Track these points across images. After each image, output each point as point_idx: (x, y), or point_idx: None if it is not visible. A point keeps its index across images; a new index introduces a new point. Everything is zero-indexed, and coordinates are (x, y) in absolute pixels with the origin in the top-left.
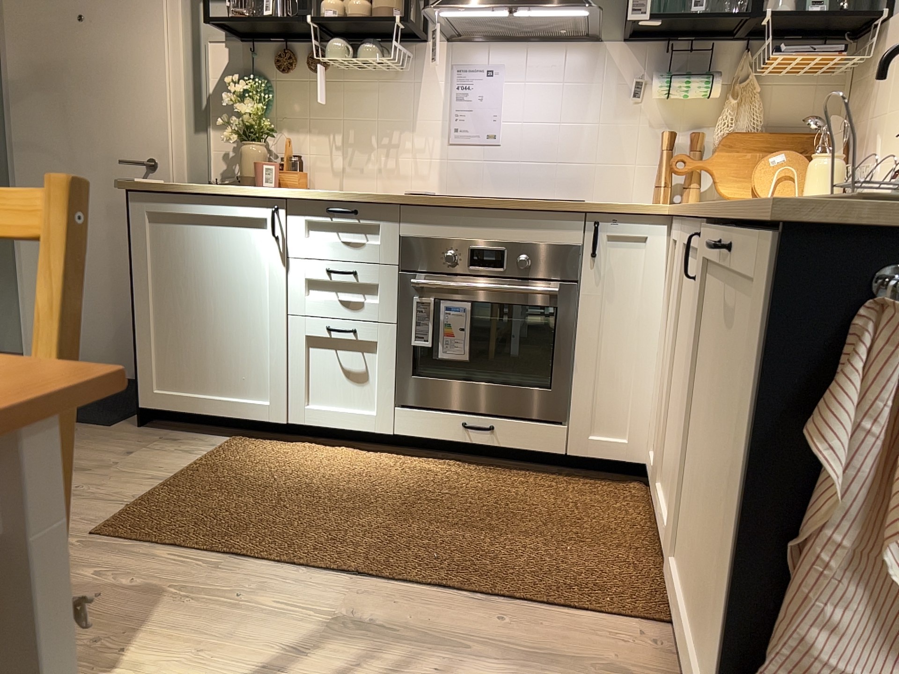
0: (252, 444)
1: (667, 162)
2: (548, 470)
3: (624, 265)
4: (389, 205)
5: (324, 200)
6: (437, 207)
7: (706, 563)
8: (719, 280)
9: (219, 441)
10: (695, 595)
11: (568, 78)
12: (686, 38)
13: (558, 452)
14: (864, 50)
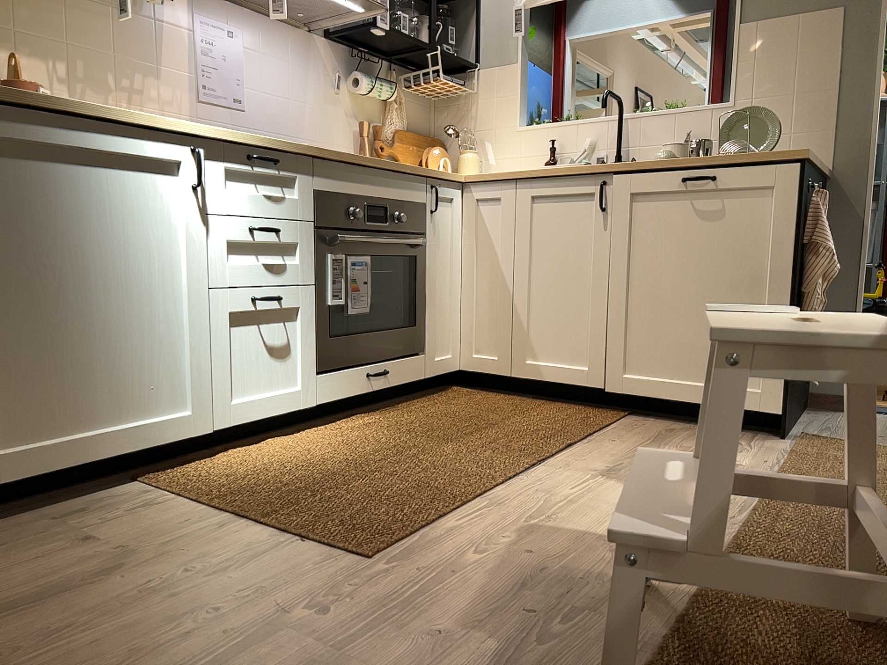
0: (177, 473)
1: (369, 146)
2: (400, 399)
3: (442, 217)
4: (306, 157)
5: (249, 146)
6: (342, 163)
7: (691, 343)
8: (647, 199)
9: (143, 484)
10: (672, 369)
11: (293, 61)
12: (364, 50)
13: (420, 376)
14: (465, 86)
